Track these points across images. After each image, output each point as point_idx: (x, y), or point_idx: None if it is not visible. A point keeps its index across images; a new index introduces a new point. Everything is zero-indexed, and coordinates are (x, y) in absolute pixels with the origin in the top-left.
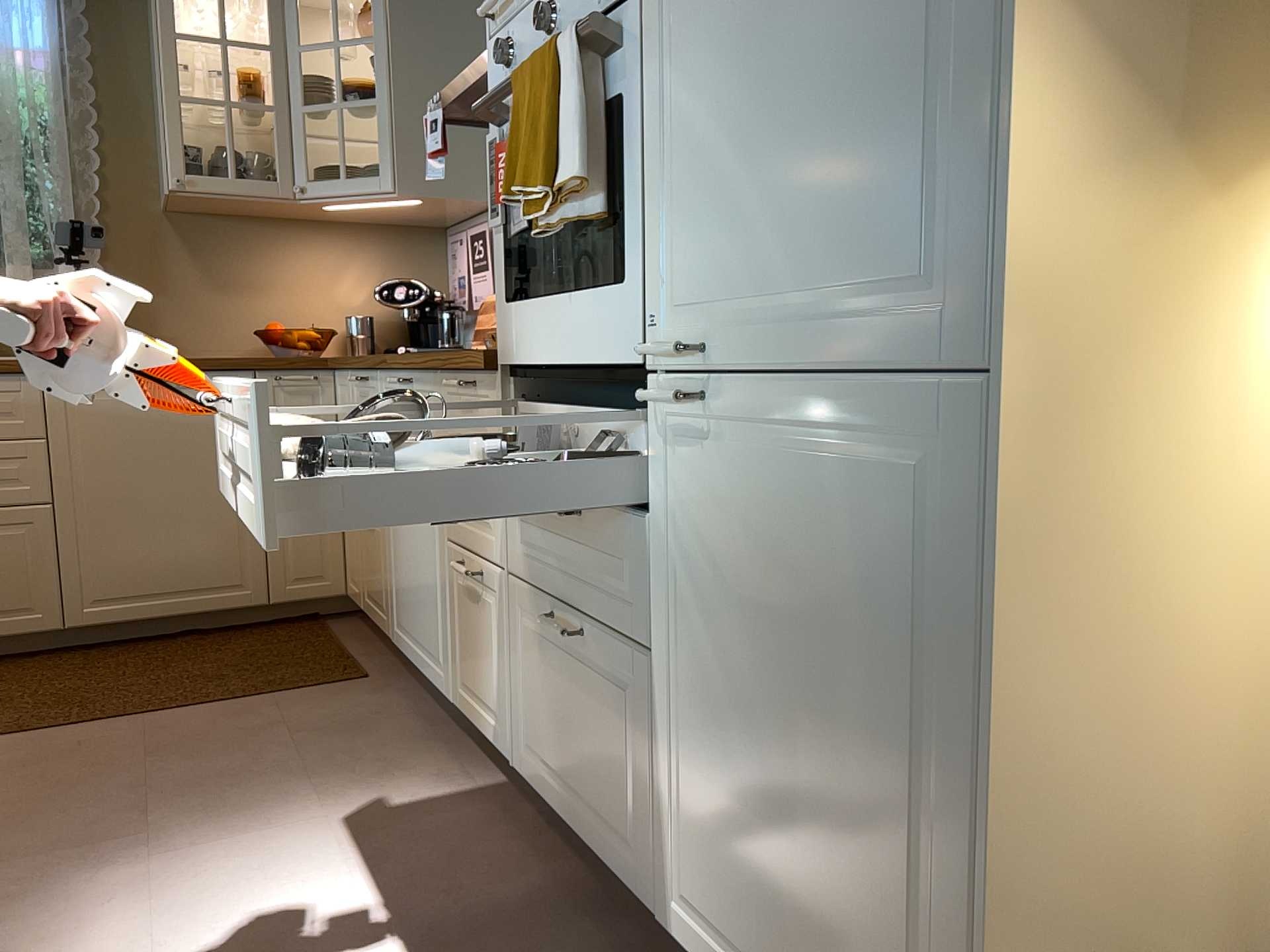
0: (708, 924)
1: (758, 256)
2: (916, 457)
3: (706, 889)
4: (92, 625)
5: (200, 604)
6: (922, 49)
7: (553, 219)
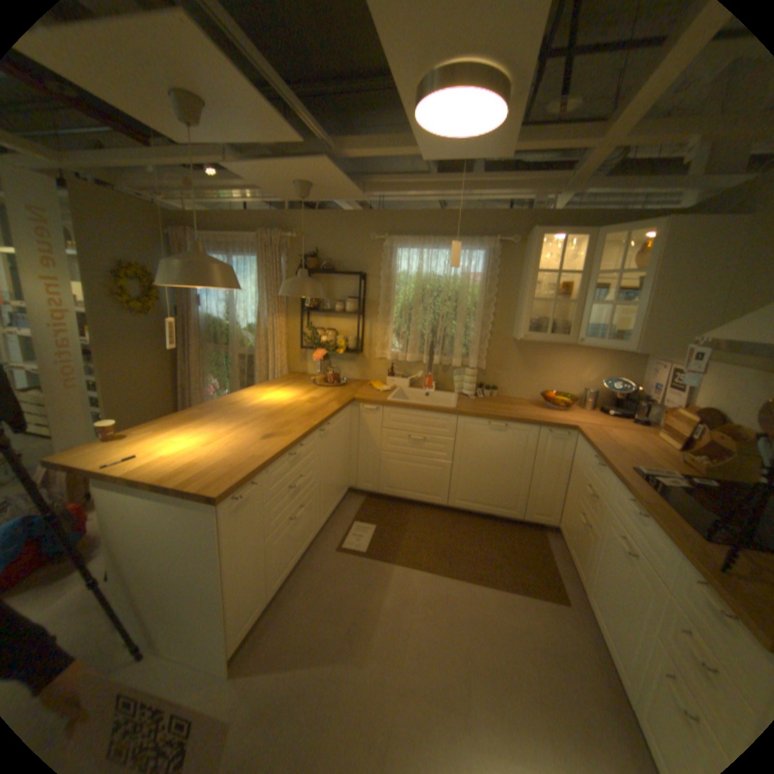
0: None
1: None
2: None
3: None
4: (456, 507)
5: (496, 512)
6: None
7: None
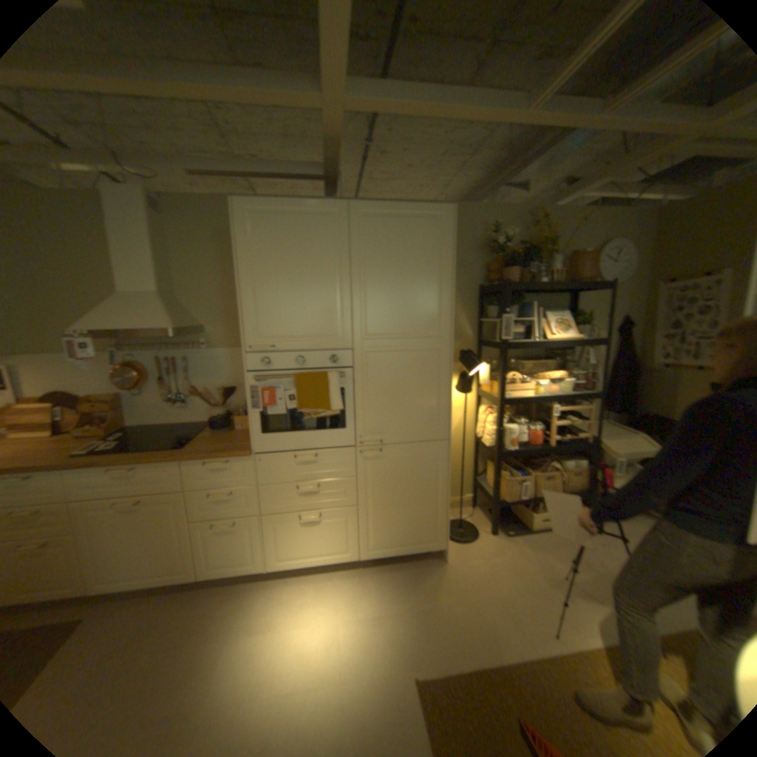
0: (376, 548)
1: (392, 424)
2: (430, 451)
3: (376, 541)
4: None
5: None
6: (430, 398)
7: (313, 415)
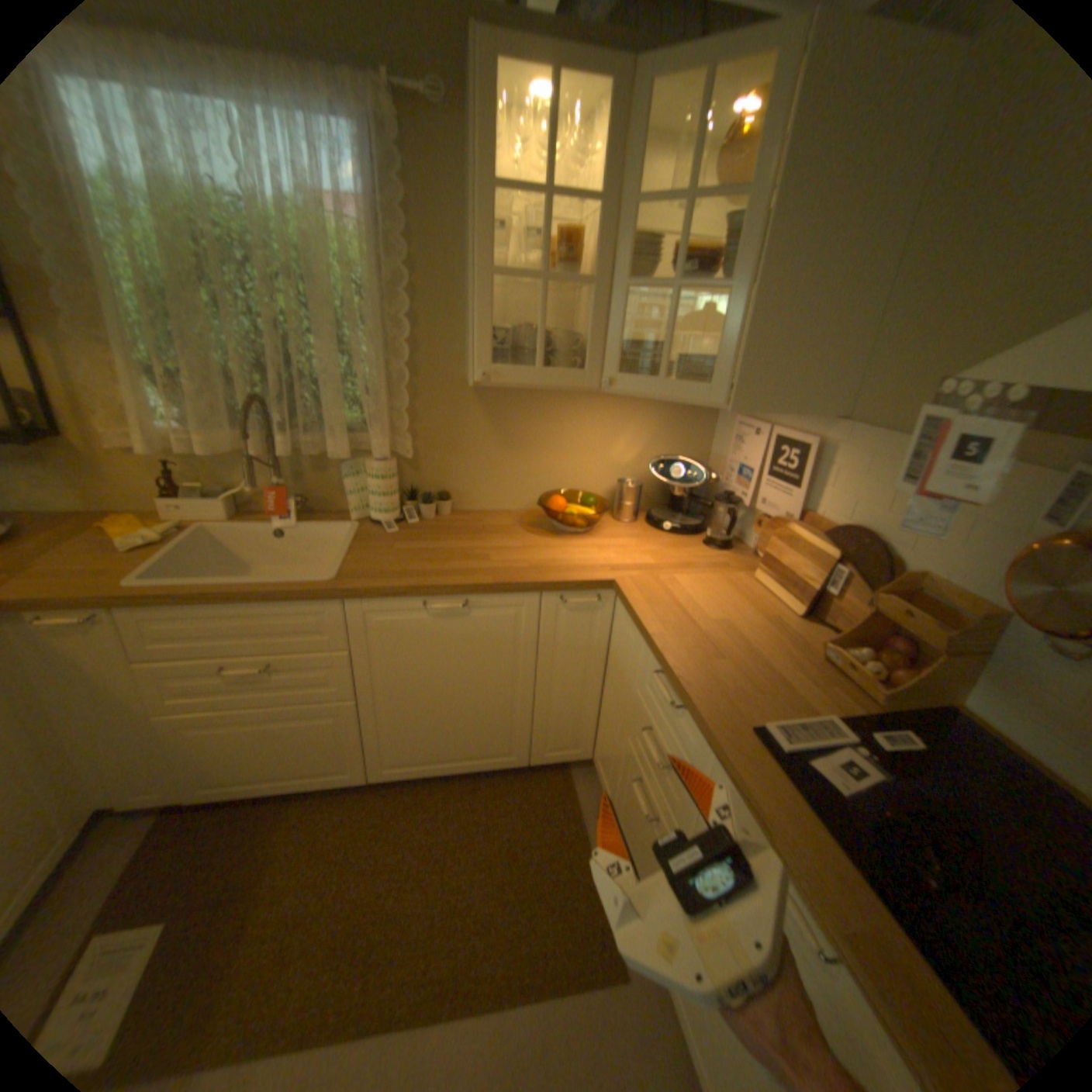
0: None
1: None
2: None
3: None
4: (388, 781)
5: (474, 768)
6: None
7: None
